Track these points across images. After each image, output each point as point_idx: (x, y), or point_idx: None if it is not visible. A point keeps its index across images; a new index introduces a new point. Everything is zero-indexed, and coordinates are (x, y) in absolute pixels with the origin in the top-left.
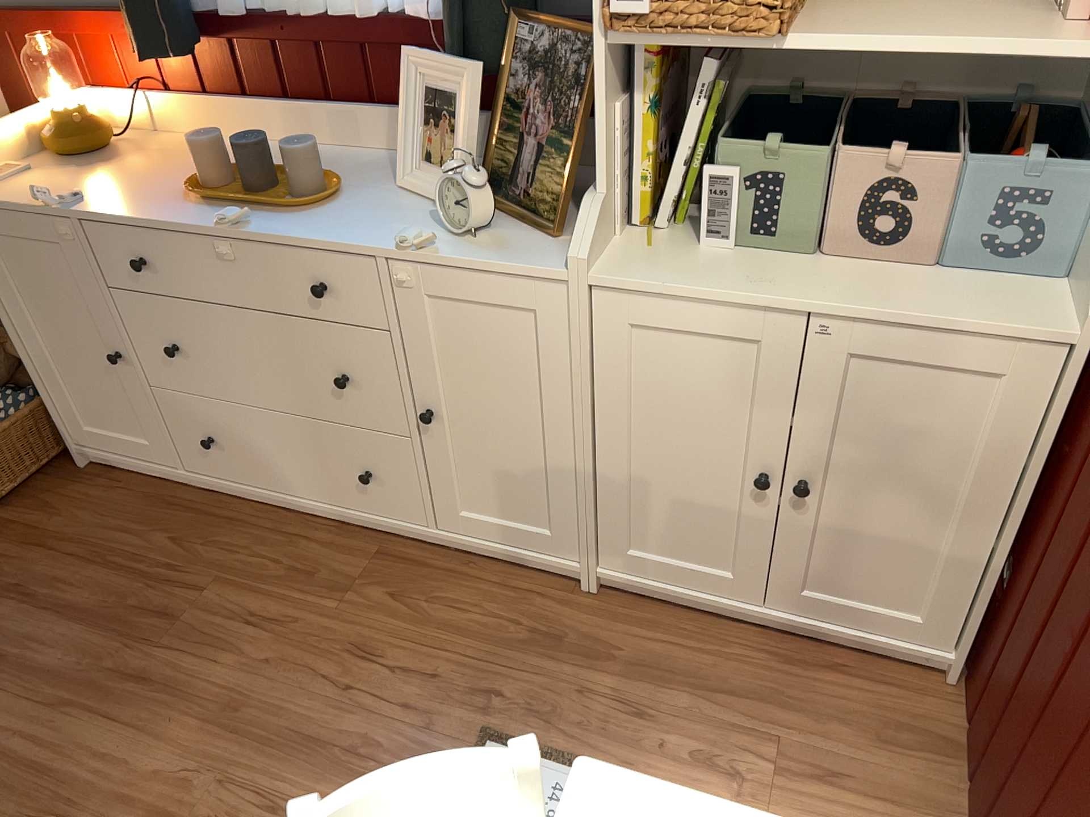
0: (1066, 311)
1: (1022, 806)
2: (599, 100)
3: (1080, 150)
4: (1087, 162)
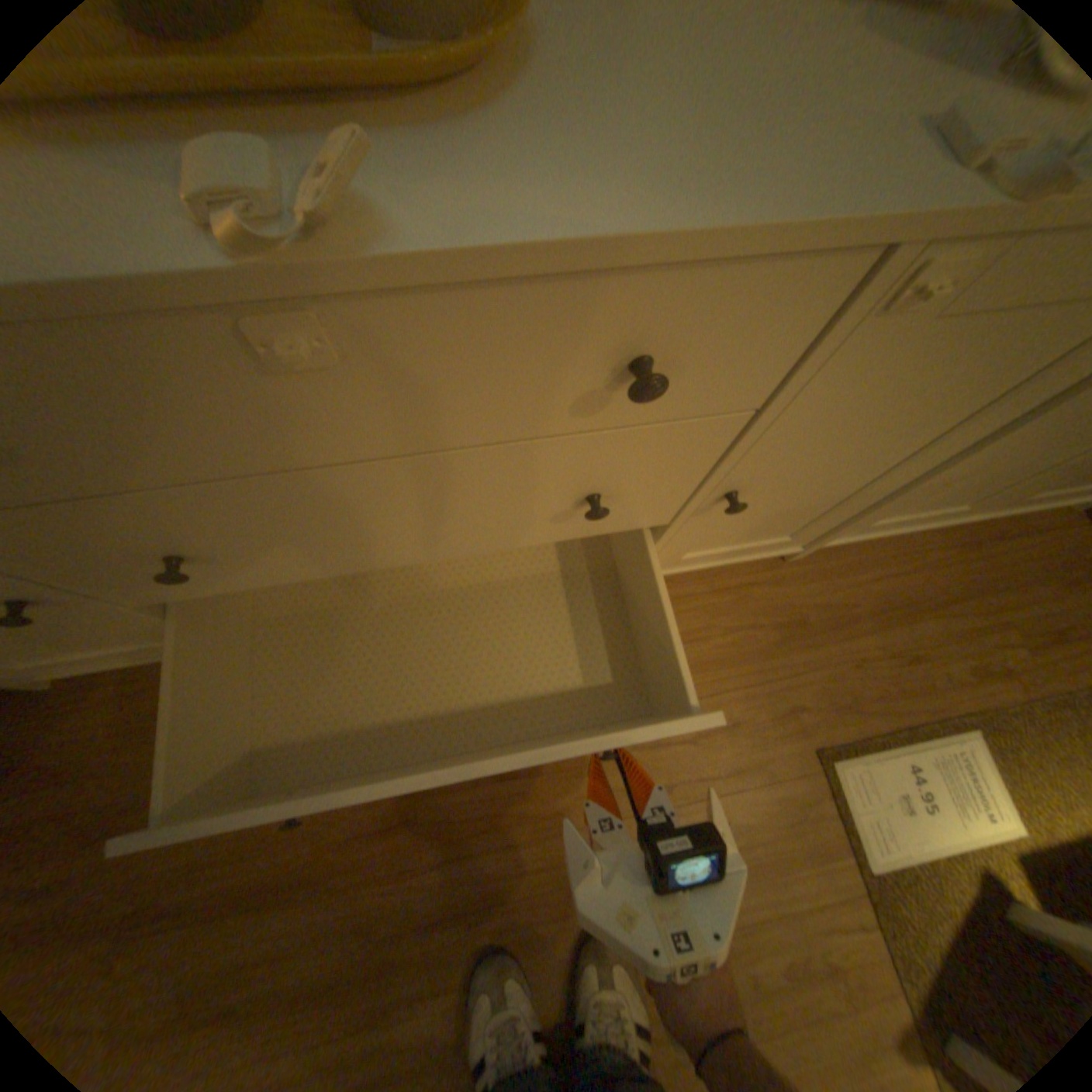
0: None
1: None
2: None
3: None
4: None
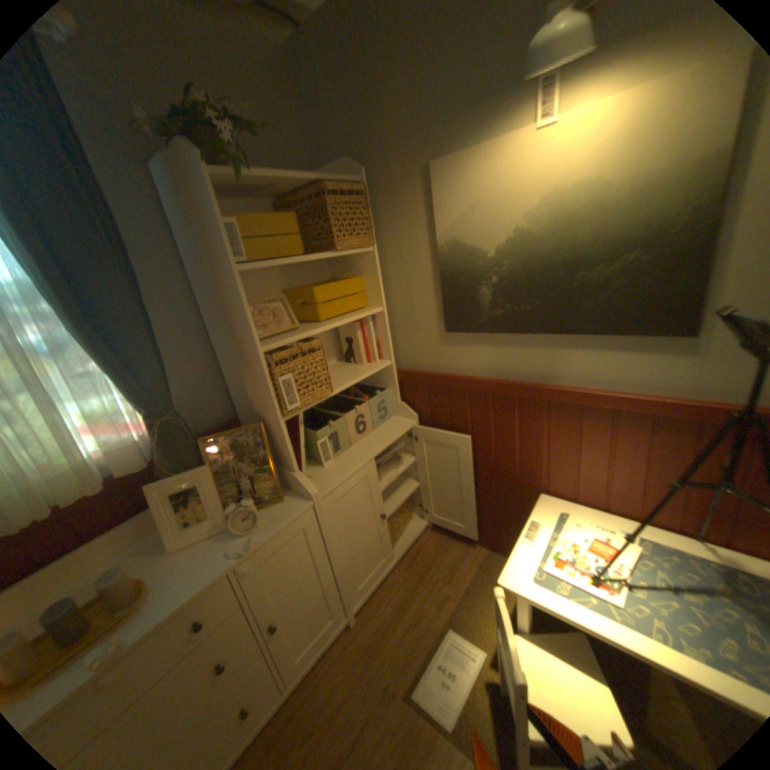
0: (407, 418)
1: (495, 513)
2: (284, 440)
3: (374, 387)
4: (383, 388)
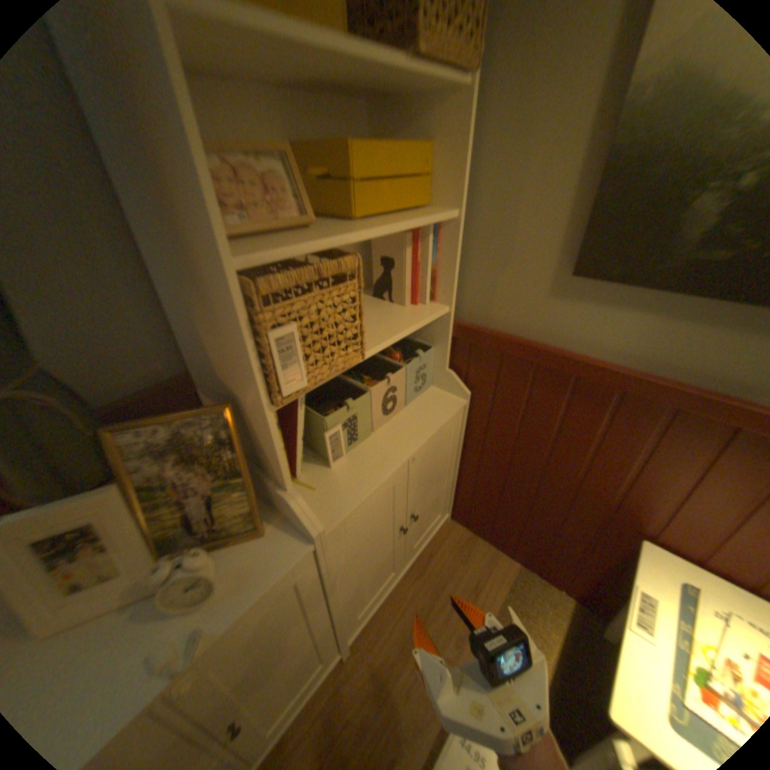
0: (453, 394)
1: (550, 535)
2: (273, 441)
3: (410, 341)
4: (425, 345)
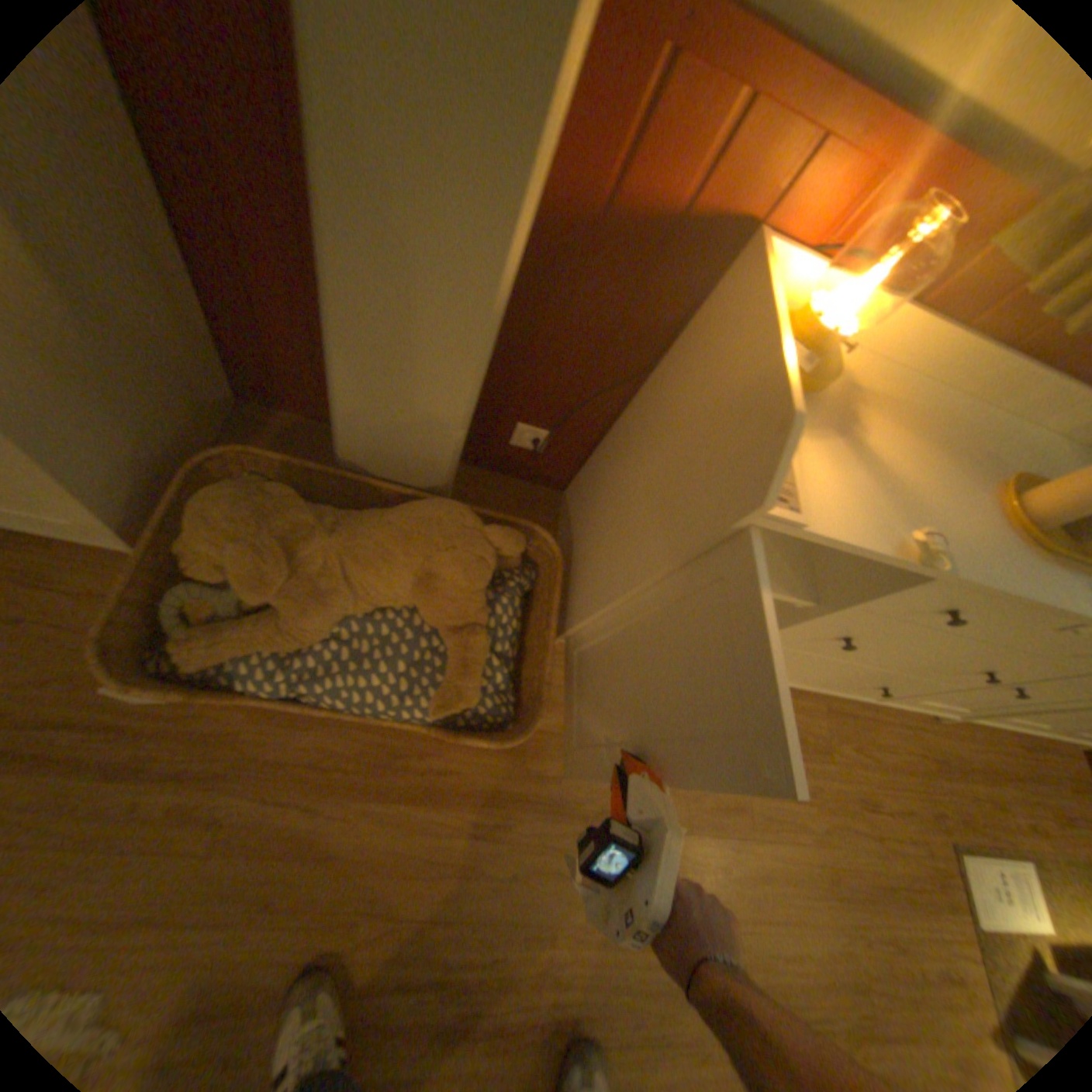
0: None
1: None
2: None
3: None
4: None
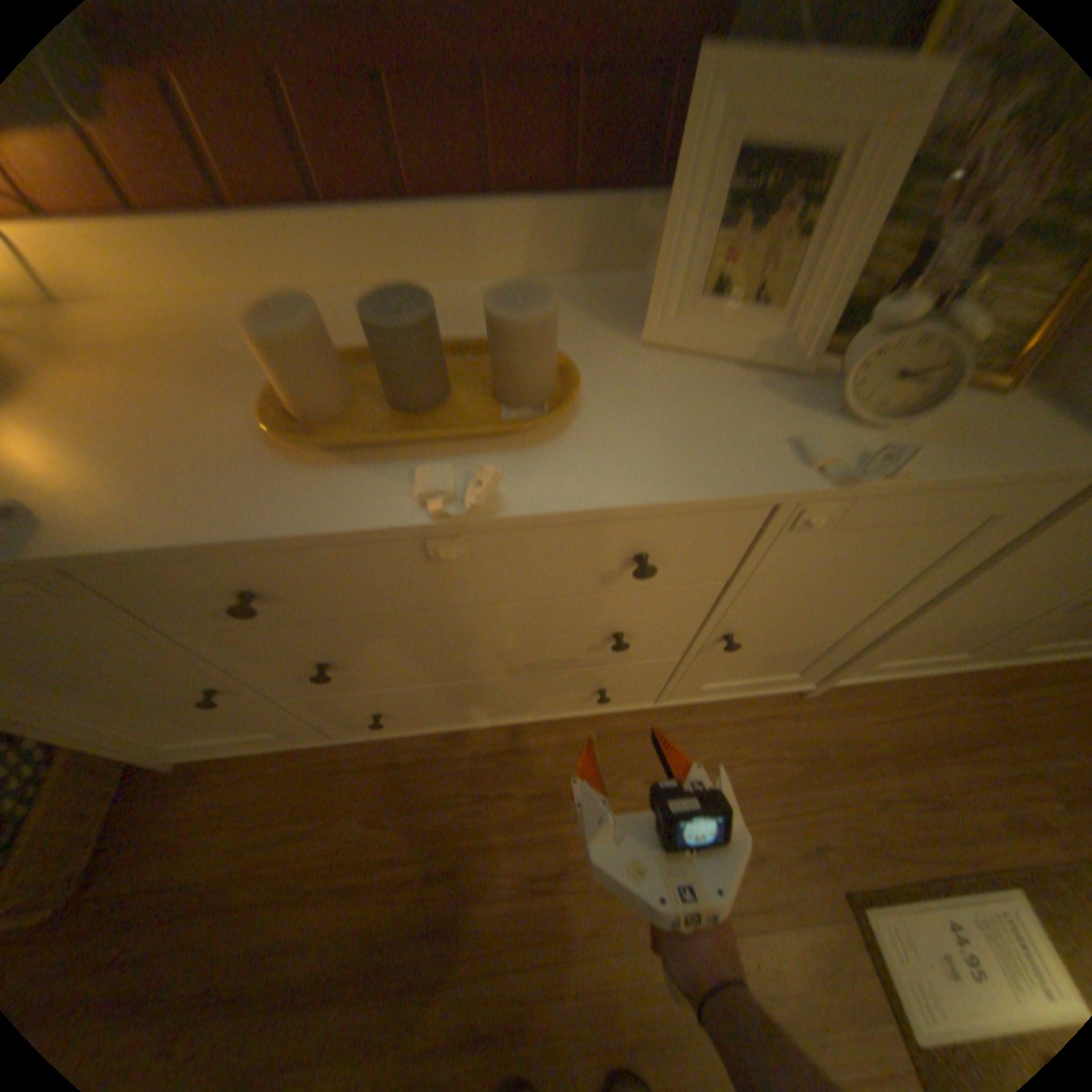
0: None
1: None
2: None
3: None
4: None
